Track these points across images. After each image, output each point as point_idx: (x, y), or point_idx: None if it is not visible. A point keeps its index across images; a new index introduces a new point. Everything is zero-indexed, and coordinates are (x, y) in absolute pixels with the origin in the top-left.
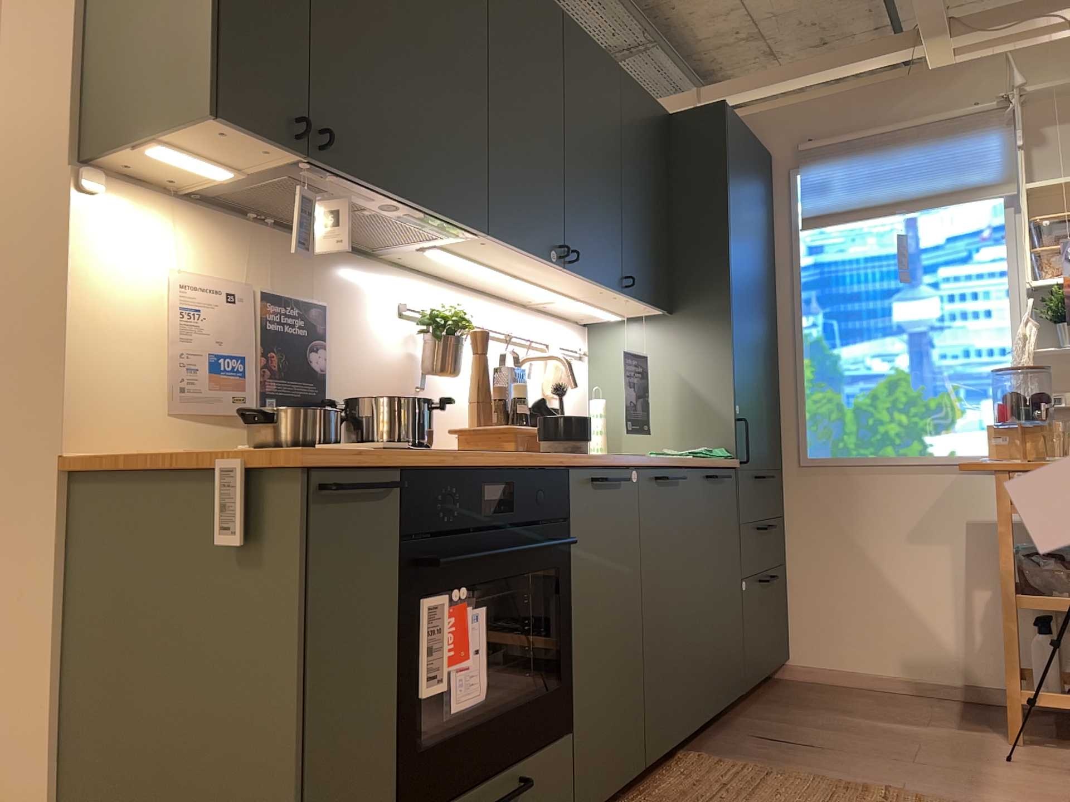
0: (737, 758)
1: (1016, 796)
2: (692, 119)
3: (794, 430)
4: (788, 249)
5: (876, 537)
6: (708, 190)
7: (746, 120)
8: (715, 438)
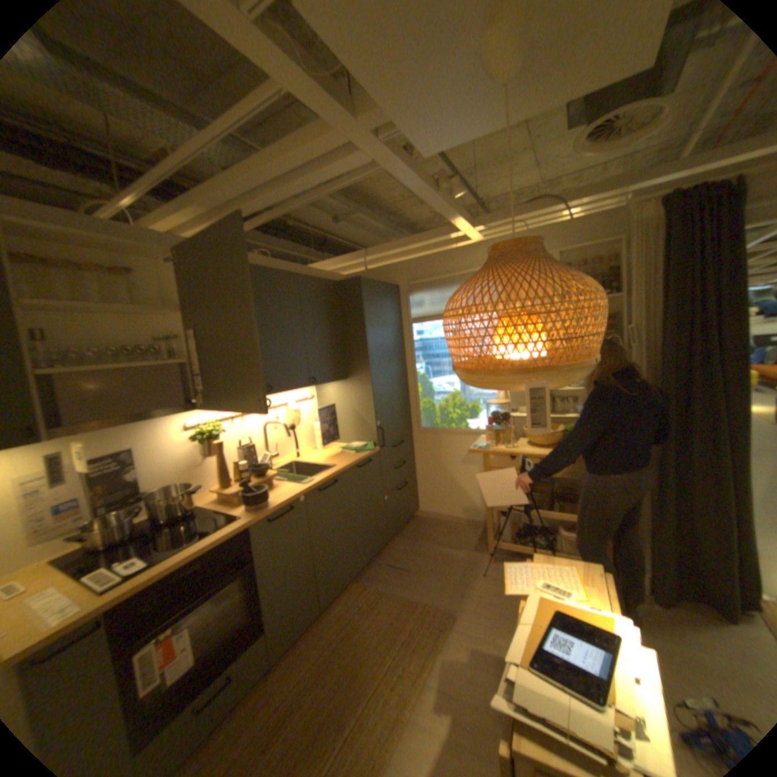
0: (373, 585)
1: (476, 605)
2: (346, 284)
3: (415, 415)
4: (408, 332)
5: (449, 462)
6: (356, 321)
7: (386, 267)
8: (368, 437)
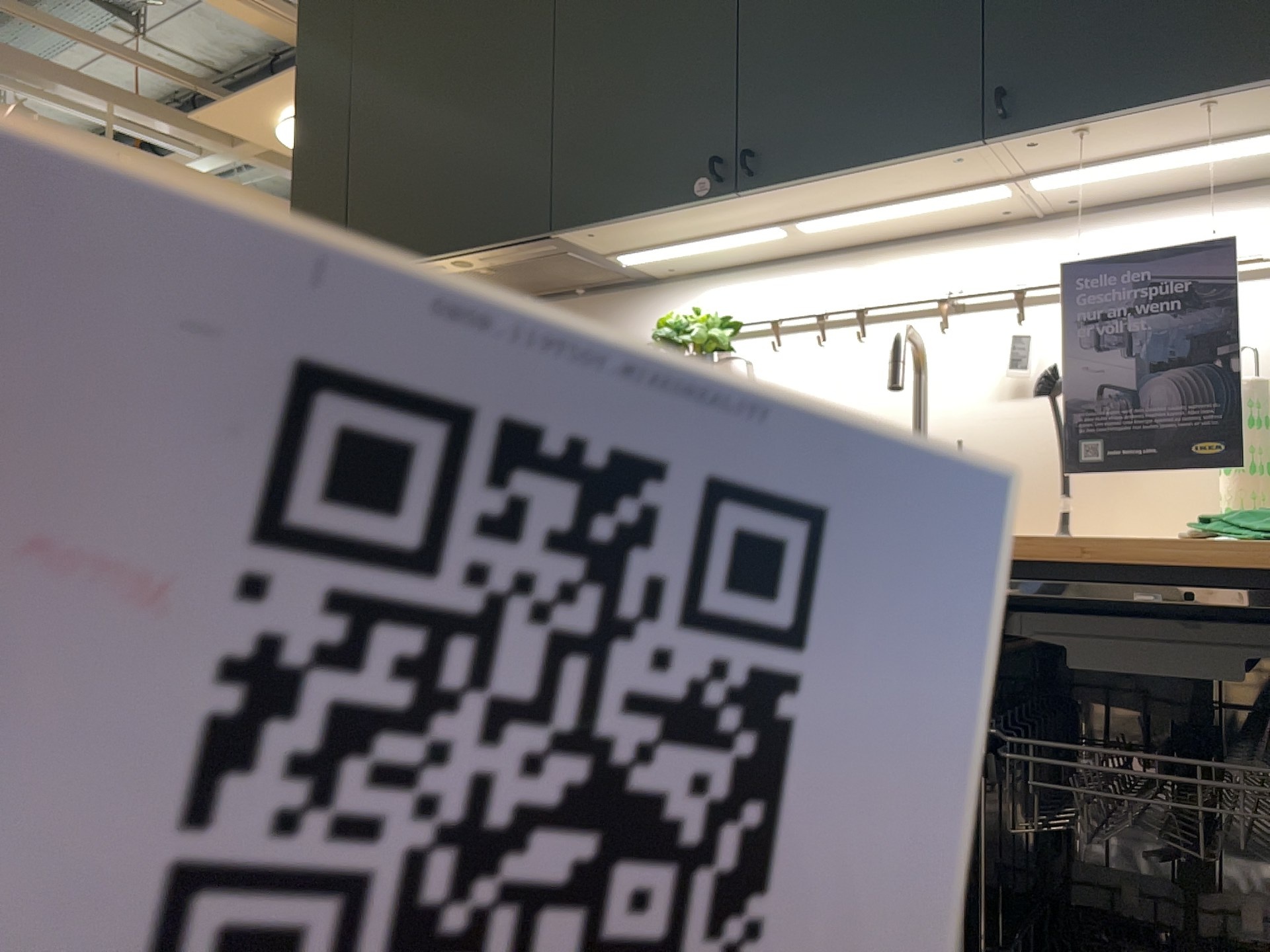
0: None
1: None
2: None
3: None
4: None
5: None
6: None
7: None
8: None
